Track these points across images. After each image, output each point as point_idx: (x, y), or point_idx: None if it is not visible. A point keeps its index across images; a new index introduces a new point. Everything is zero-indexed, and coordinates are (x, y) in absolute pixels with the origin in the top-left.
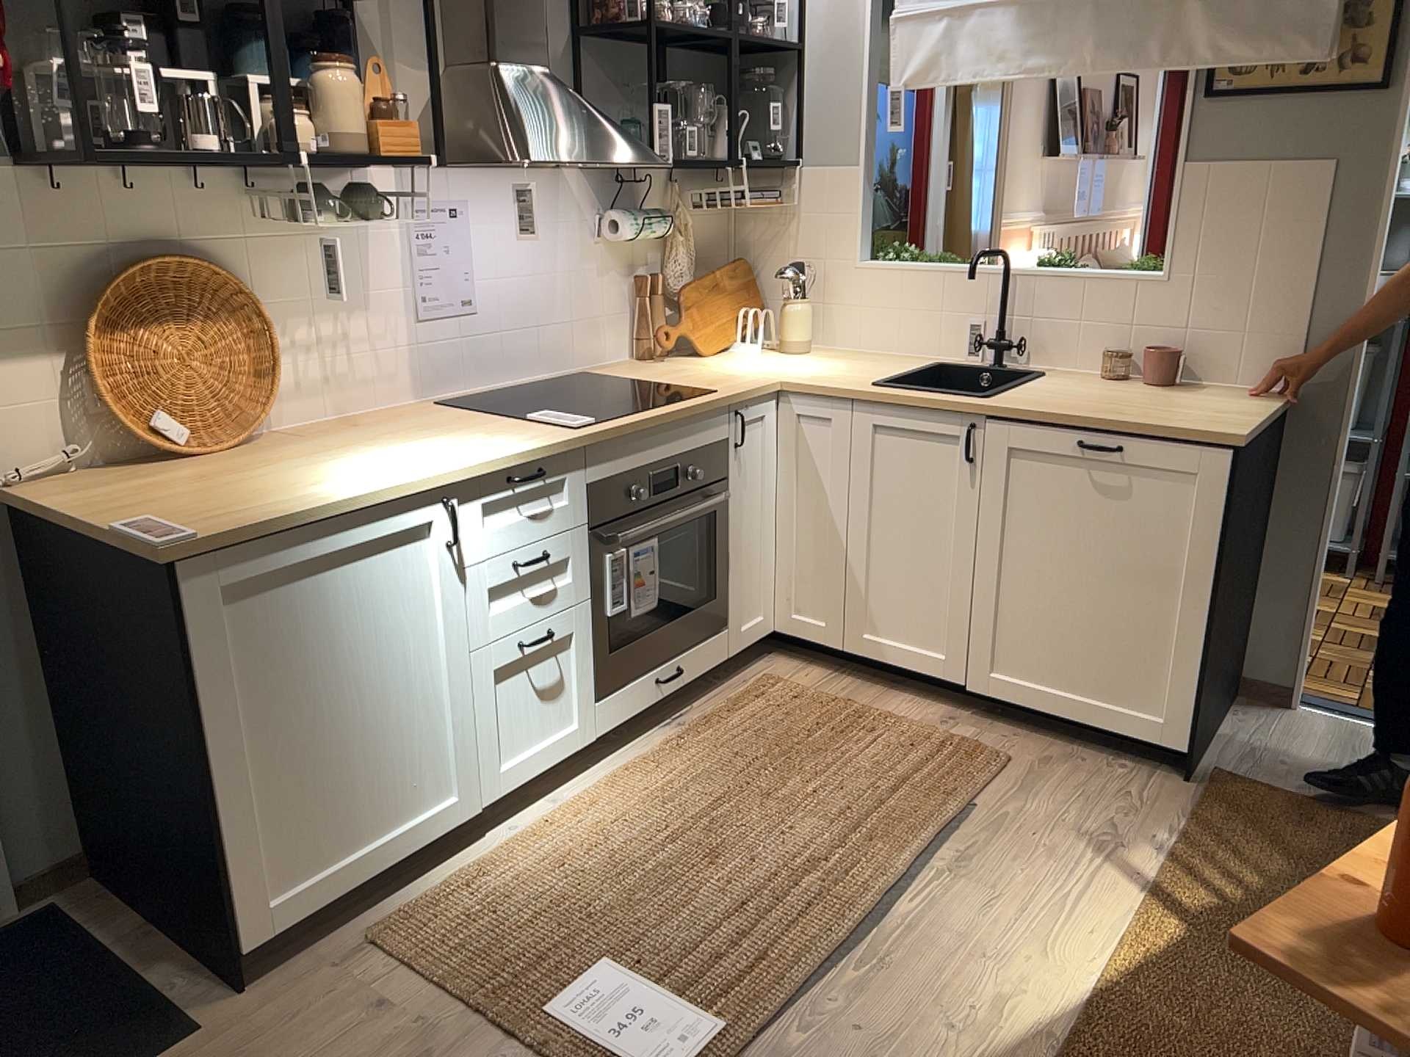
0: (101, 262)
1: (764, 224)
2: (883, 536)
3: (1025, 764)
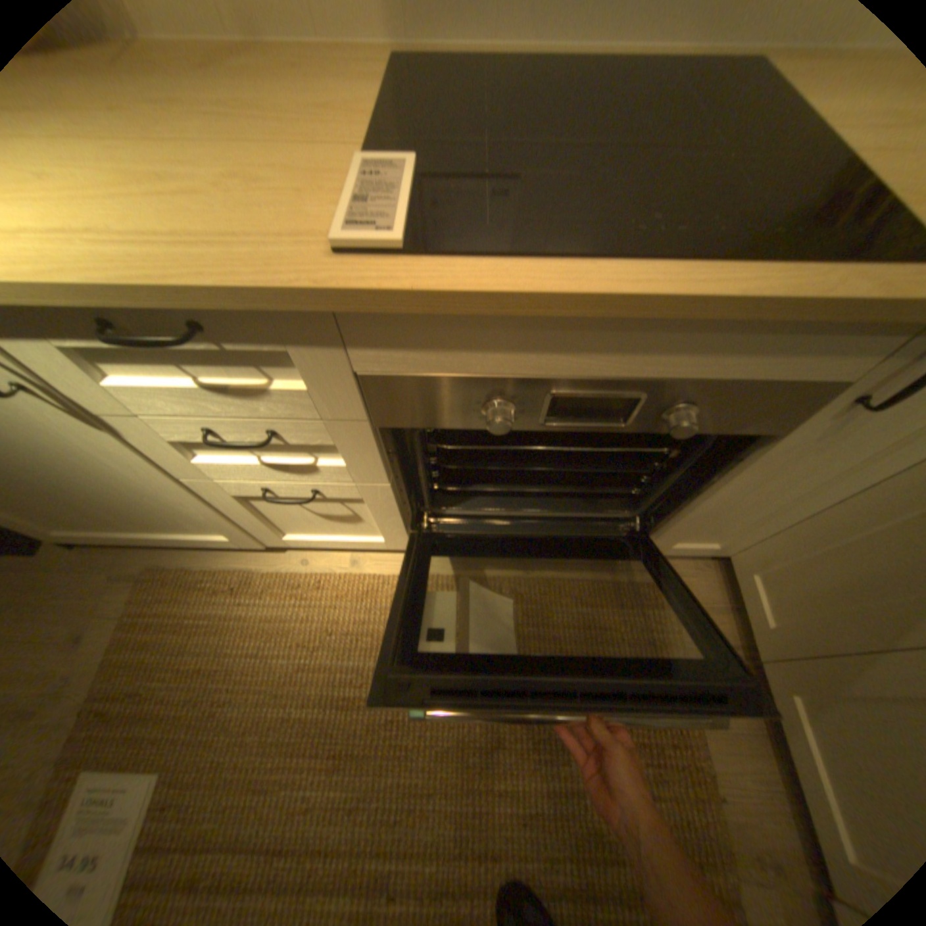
0: None
1: None
2: None
3: None
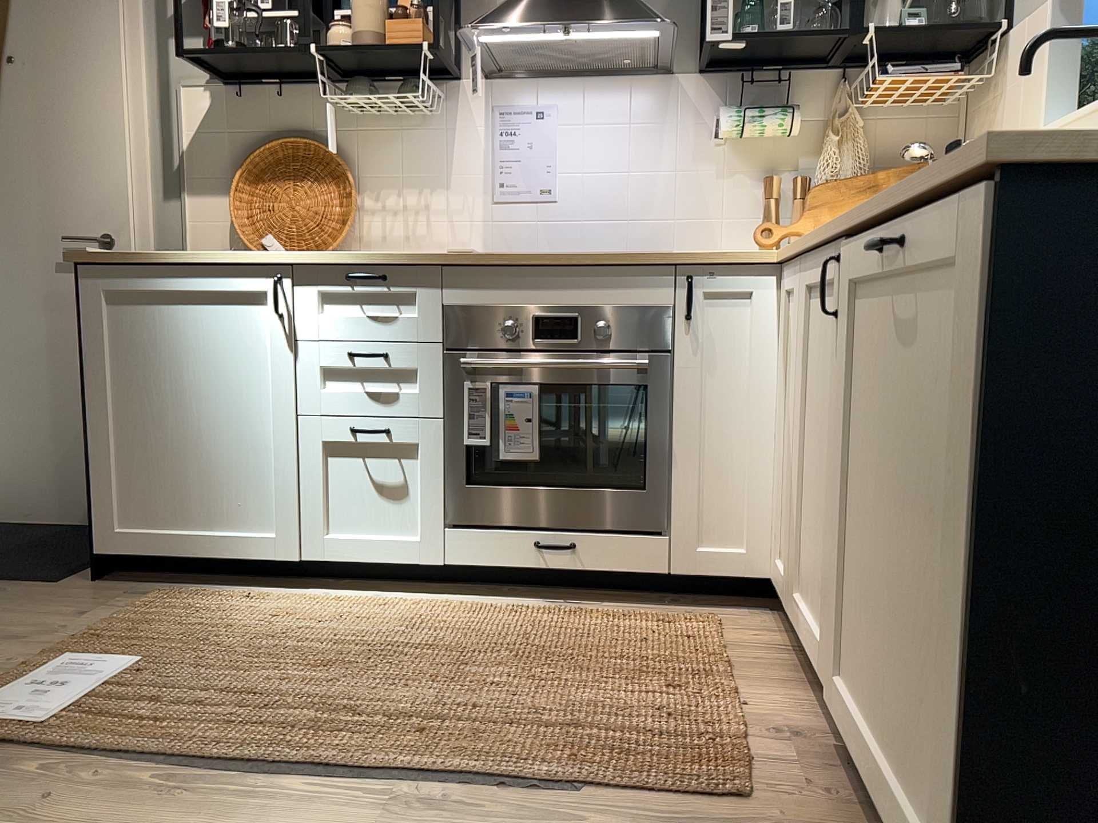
0: (262, 141)
1: (978, 120)
2: (813, 450)
3: (755, 820)
